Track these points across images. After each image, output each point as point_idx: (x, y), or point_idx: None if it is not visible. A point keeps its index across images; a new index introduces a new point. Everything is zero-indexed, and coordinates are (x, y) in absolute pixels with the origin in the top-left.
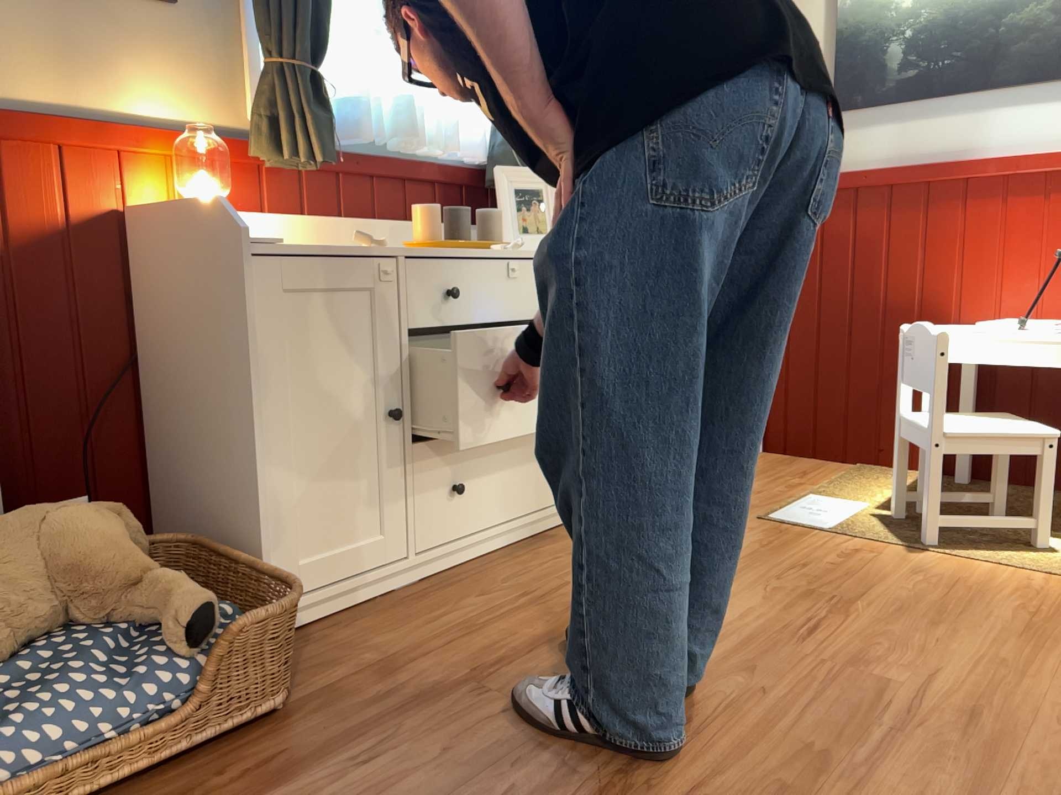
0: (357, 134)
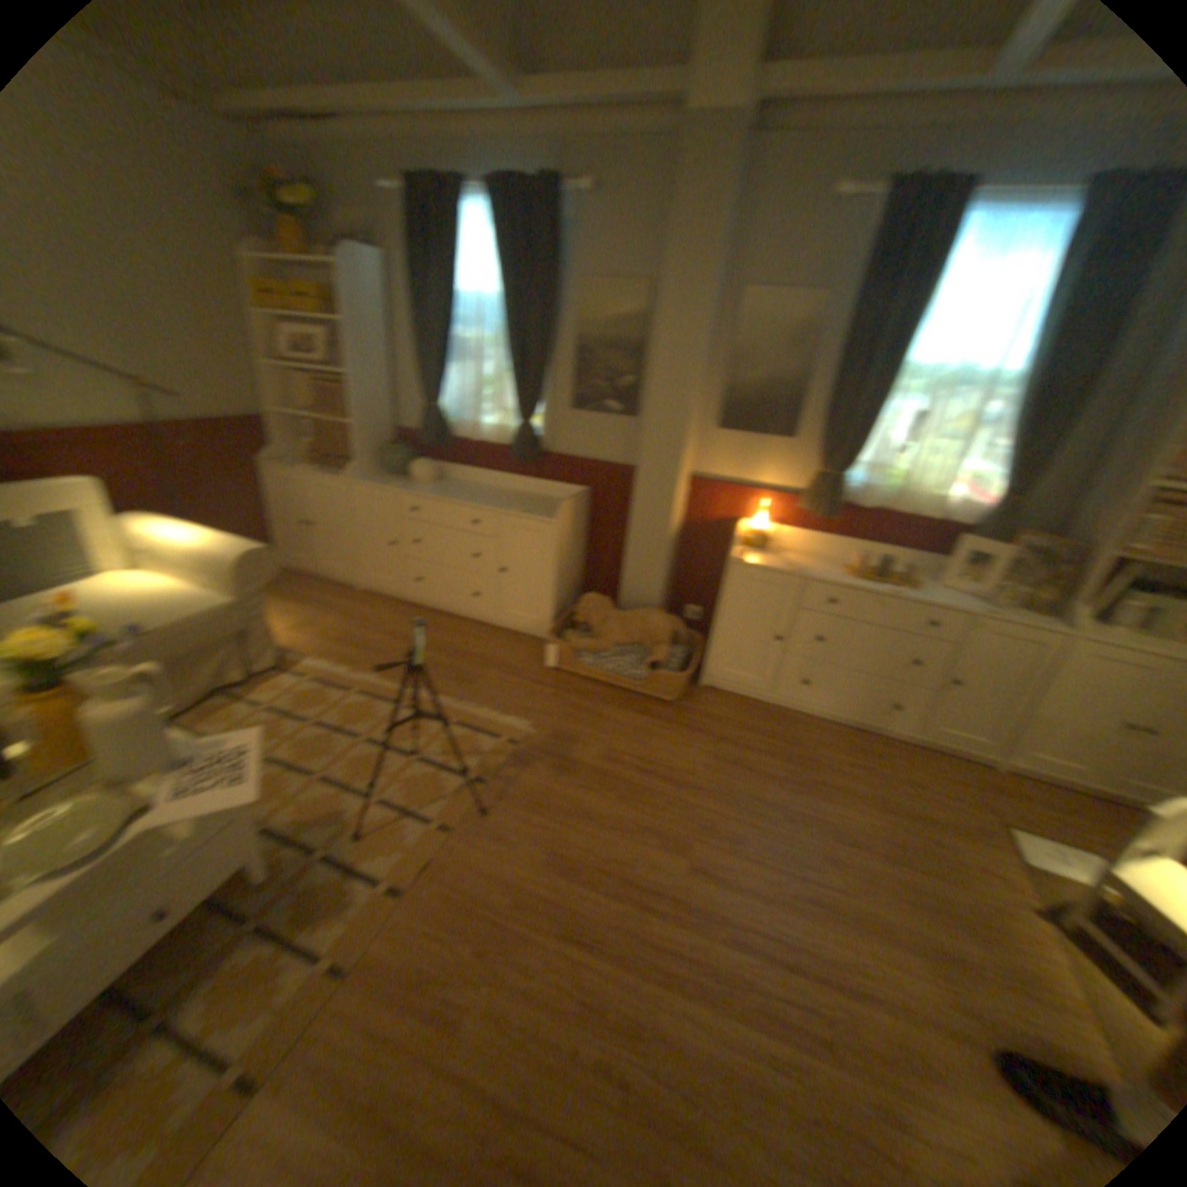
0: (863, 503)
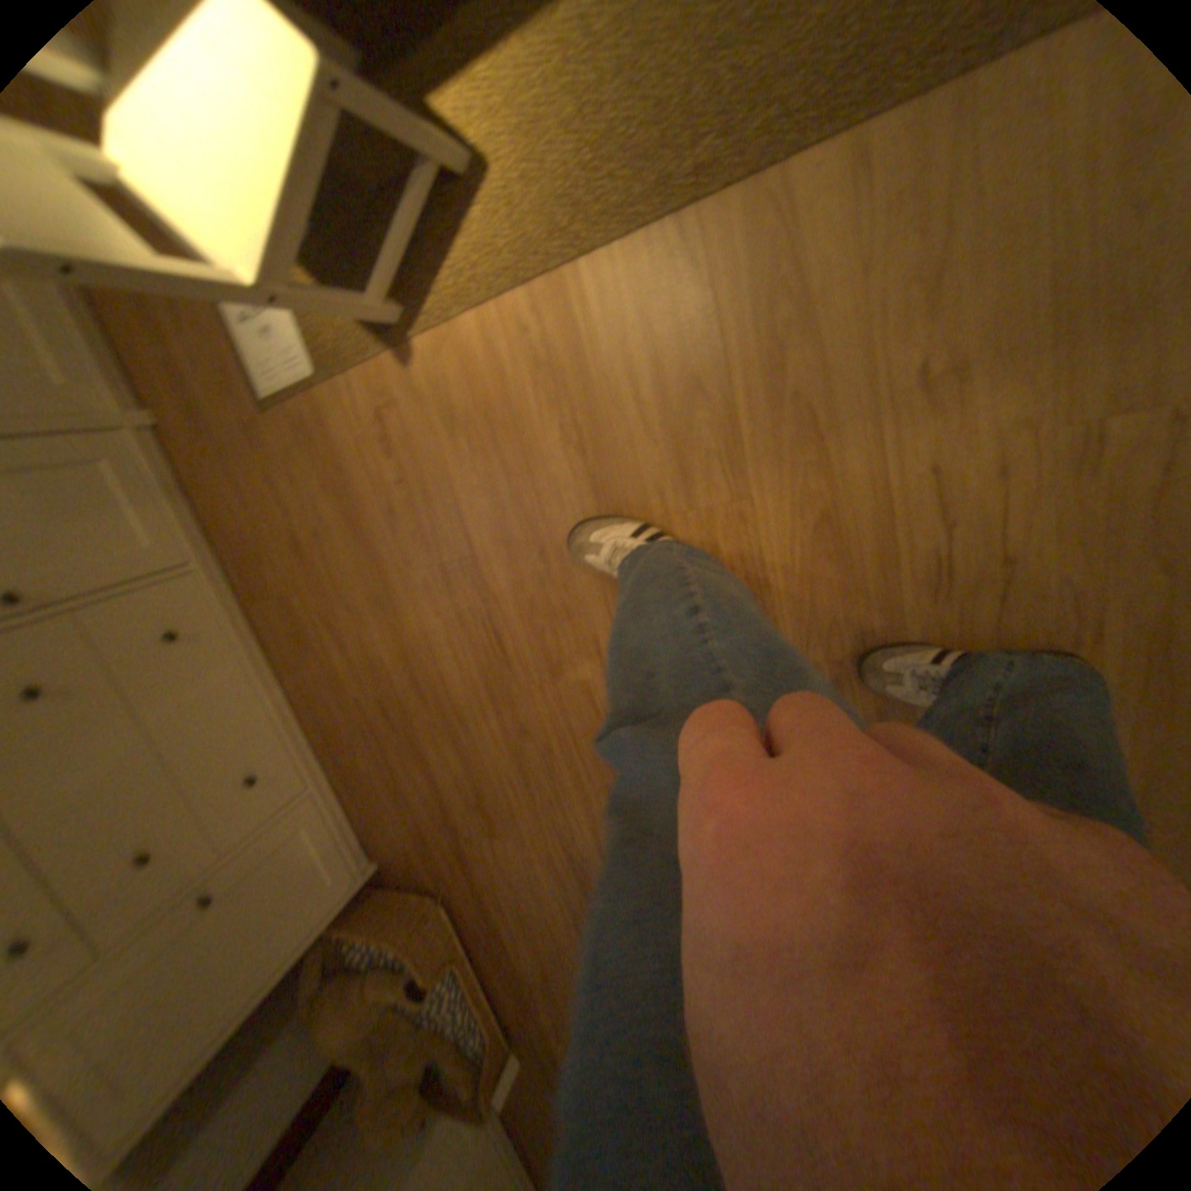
0: None
